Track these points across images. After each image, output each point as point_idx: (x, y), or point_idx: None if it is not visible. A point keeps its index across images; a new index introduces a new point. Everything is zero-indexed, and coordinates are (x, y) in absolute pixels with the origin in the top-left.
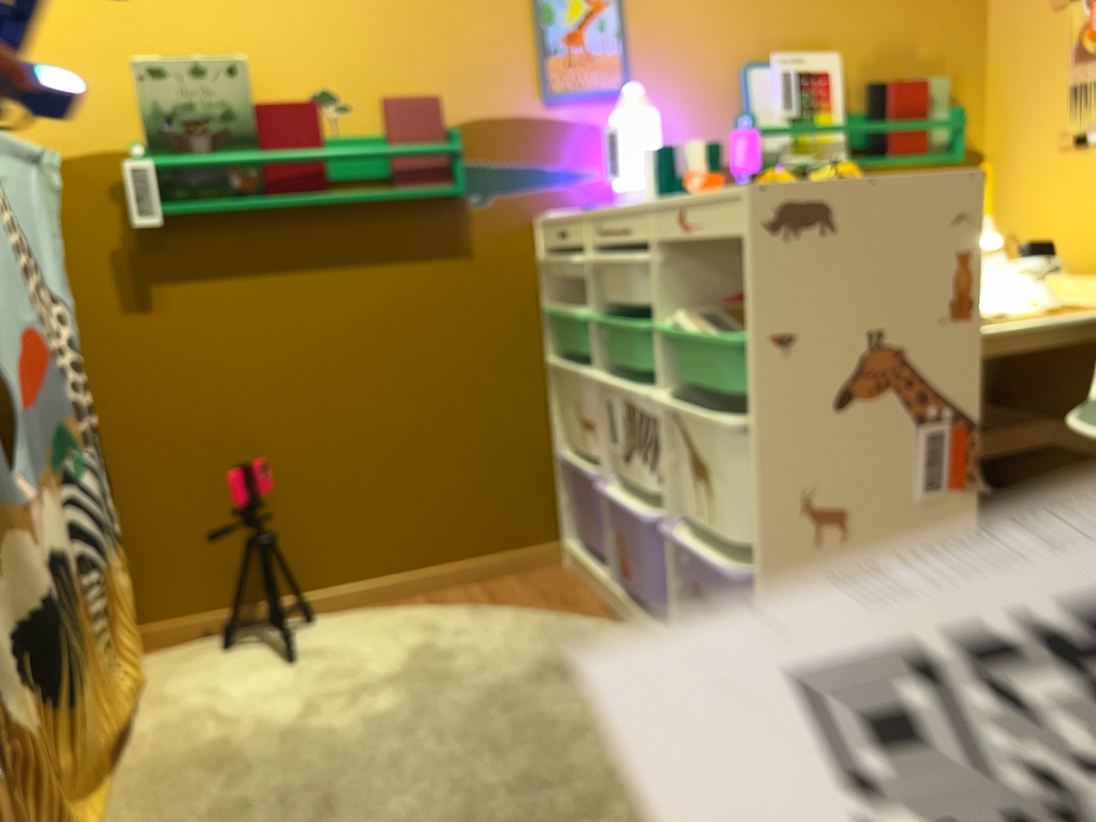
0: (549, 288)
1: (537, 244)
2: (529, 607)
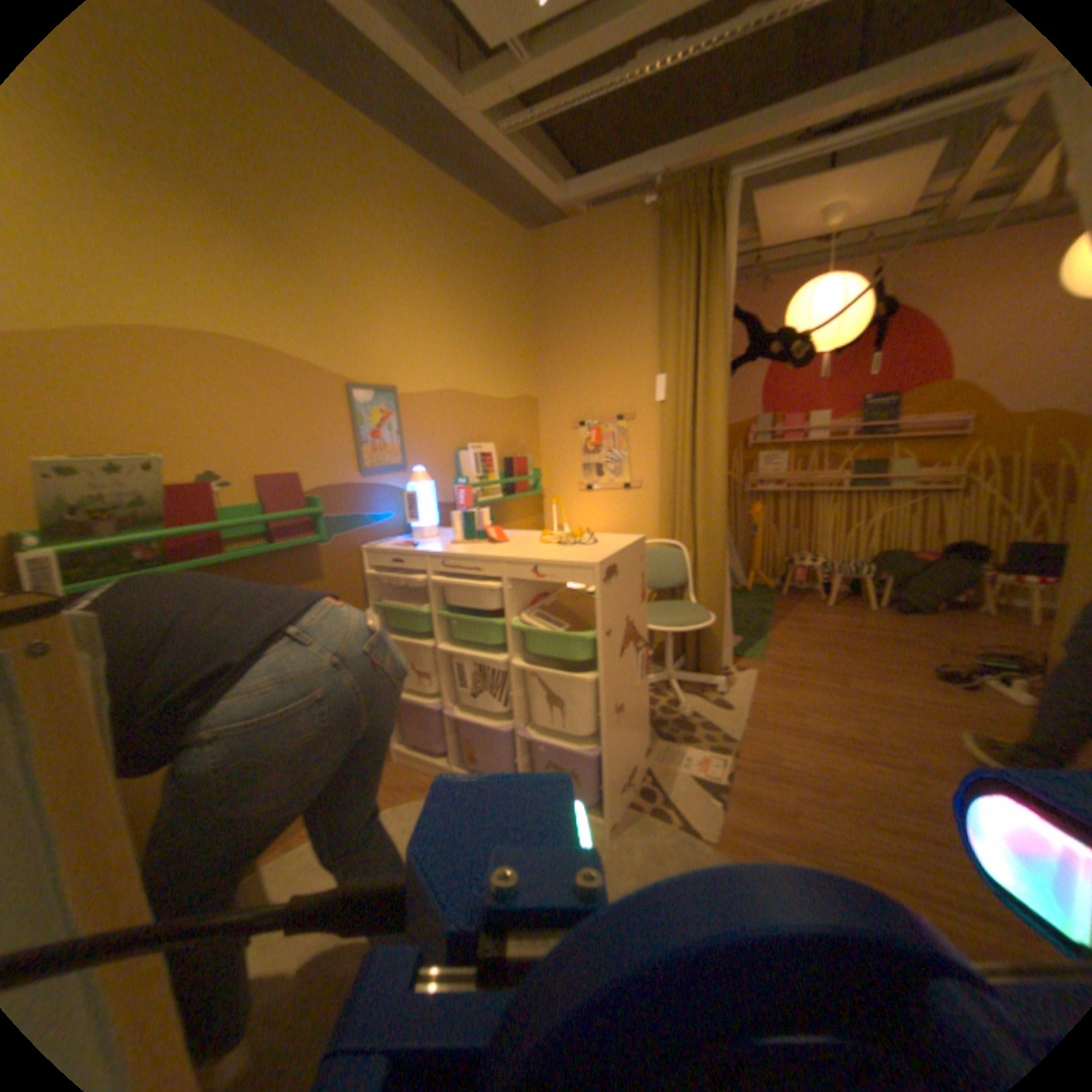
0: (374, 590)
1: (365, 563)
2: (397, 801)
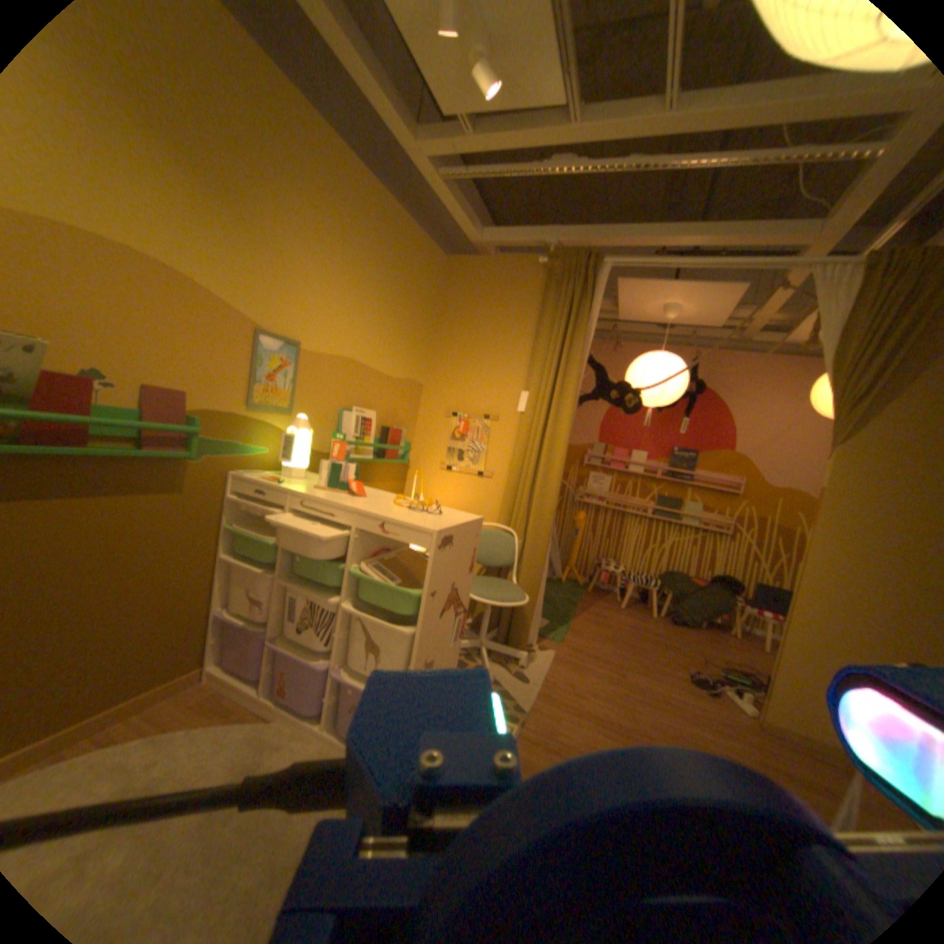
0: (231, 516)
1: (228, 489)
2: (194, 726)
